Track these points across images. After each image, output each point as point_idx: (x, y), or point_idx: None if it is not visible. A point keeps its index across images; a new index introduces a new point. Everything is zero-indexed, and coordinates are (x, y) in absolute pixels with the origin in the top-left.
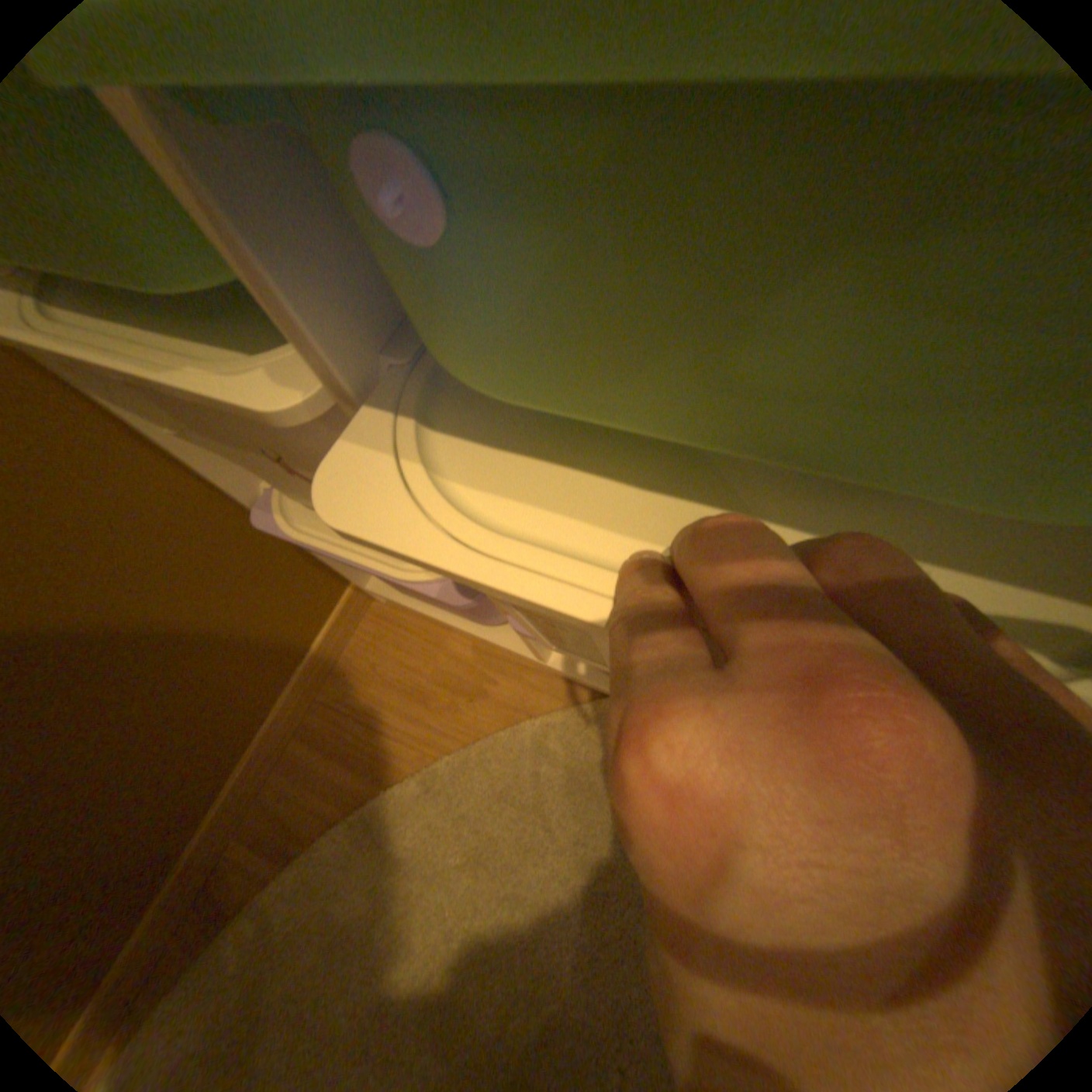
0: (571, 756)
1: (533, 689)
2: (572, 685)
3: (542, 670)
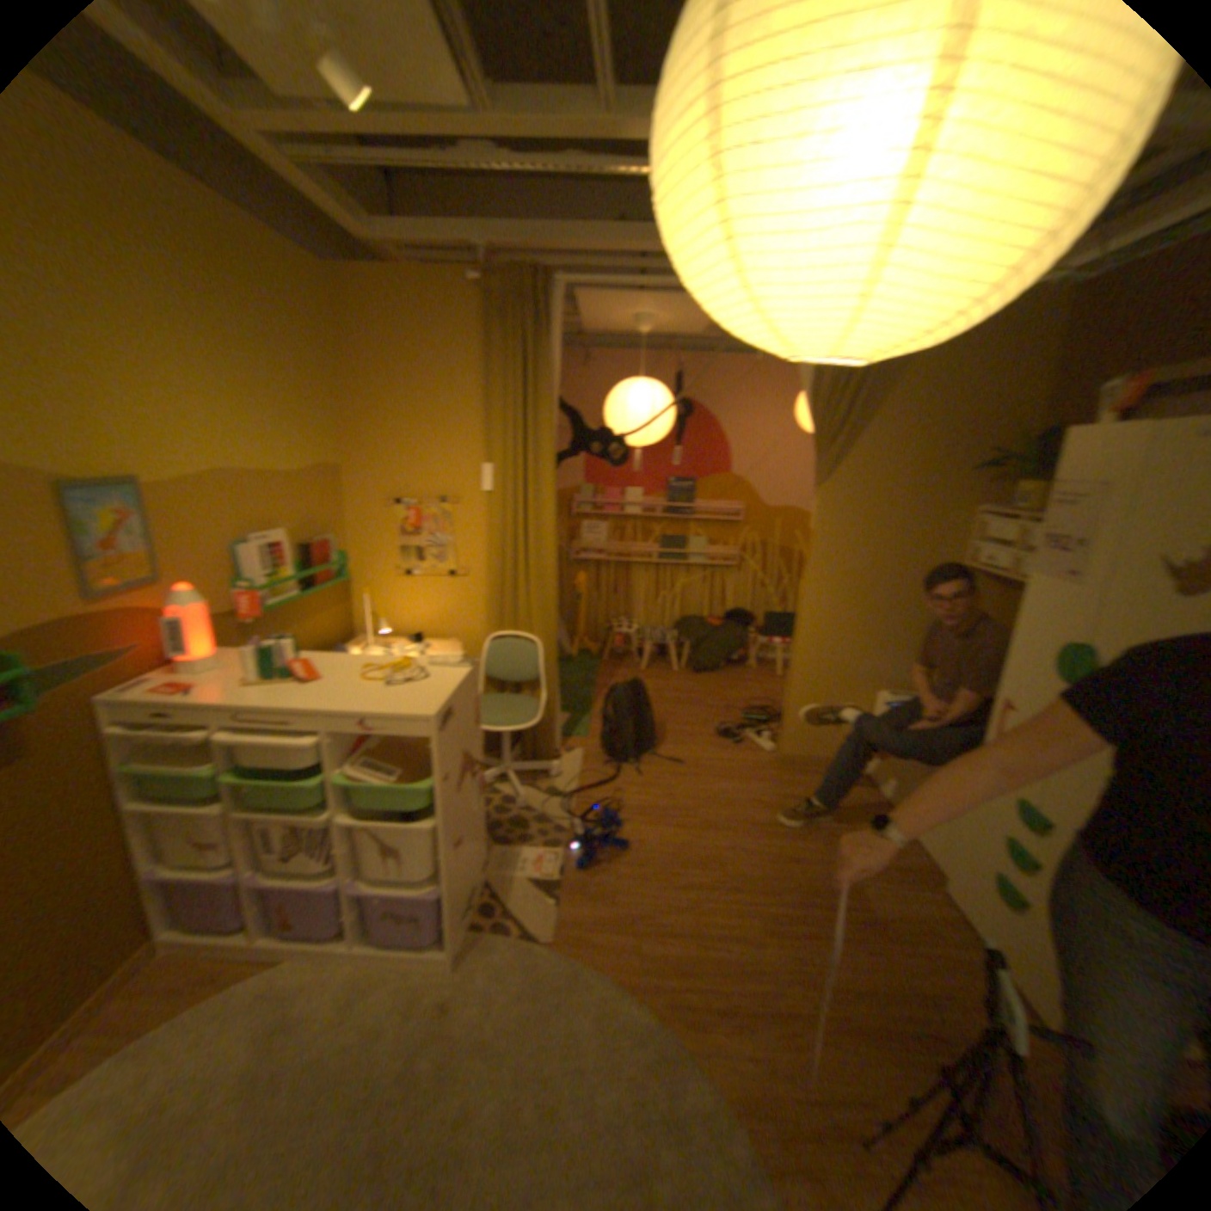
0: (261, 988)
1: (248, 970)
2: (269, 962)
3: (255, 959)
